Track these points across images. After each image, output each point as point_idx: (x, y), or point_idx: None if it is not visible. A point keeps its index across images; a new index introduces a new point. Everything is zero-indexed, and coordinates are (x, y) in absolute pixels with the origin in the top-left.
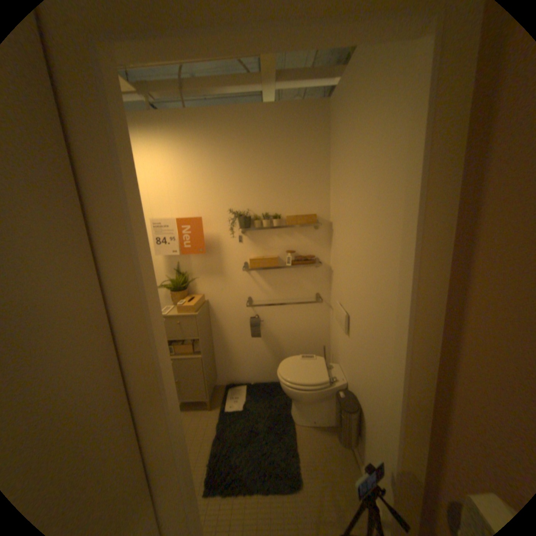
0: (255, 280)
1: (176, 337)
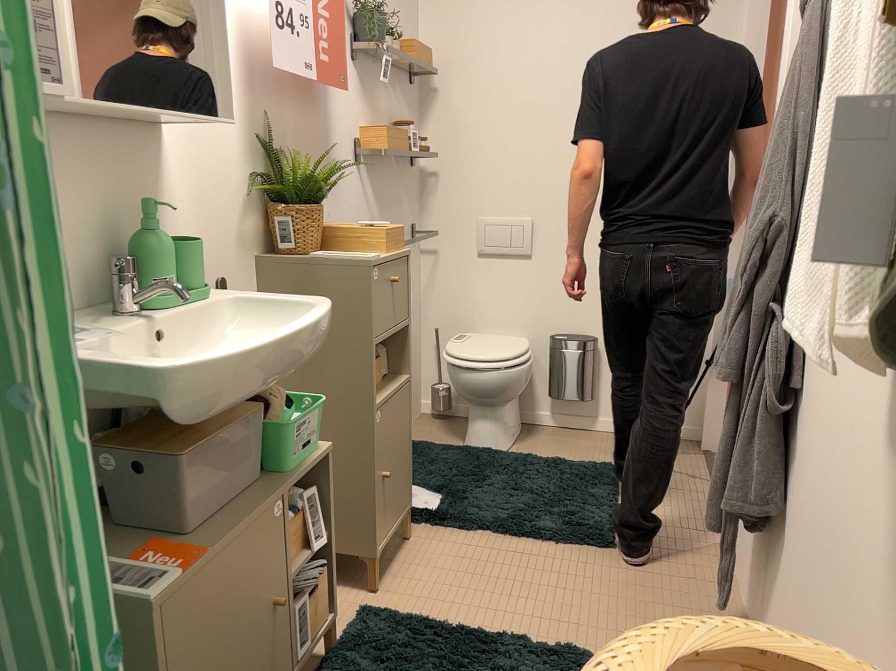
0: (368, 195)
1: (389, 327)
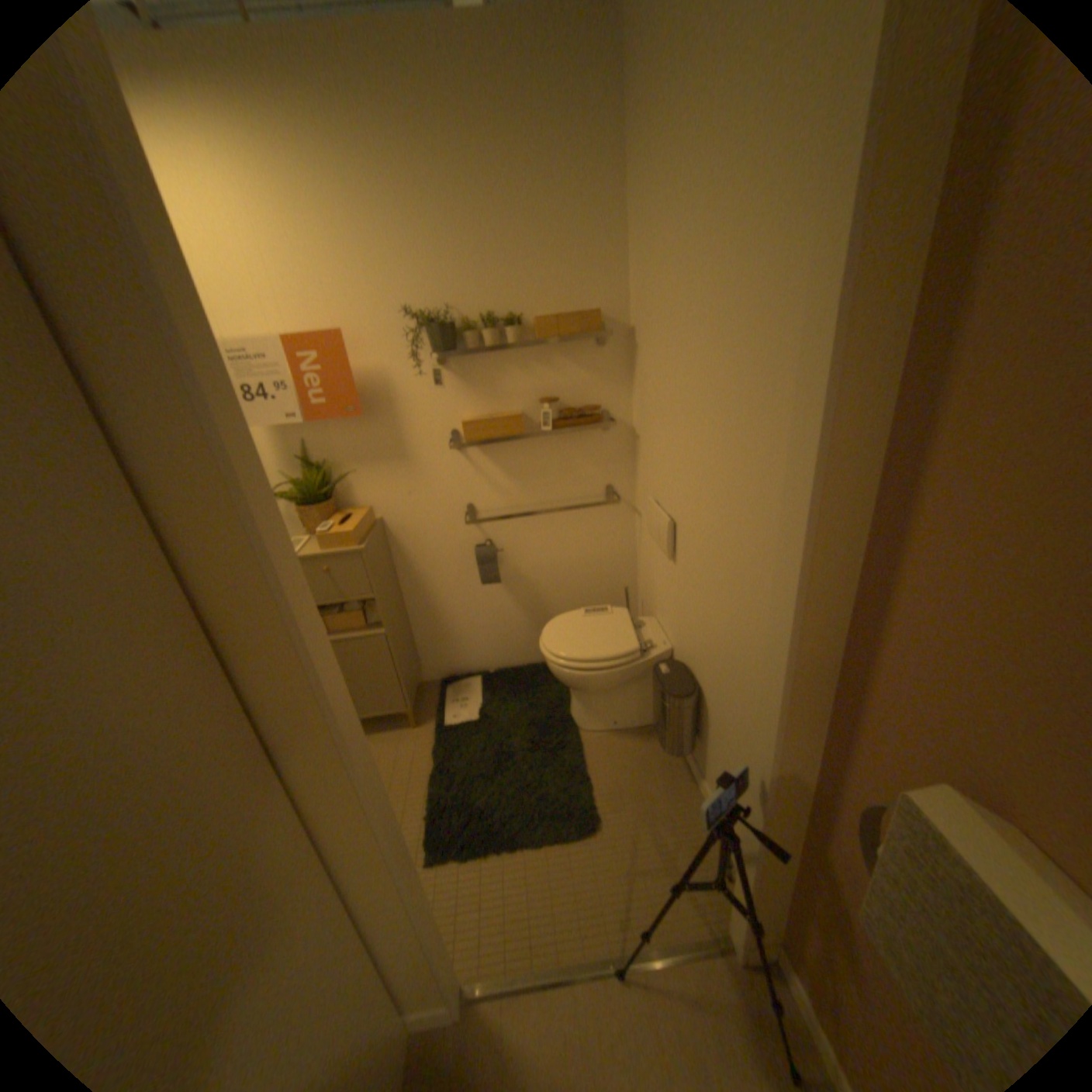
0: (479, 468)
1: (325, 599)
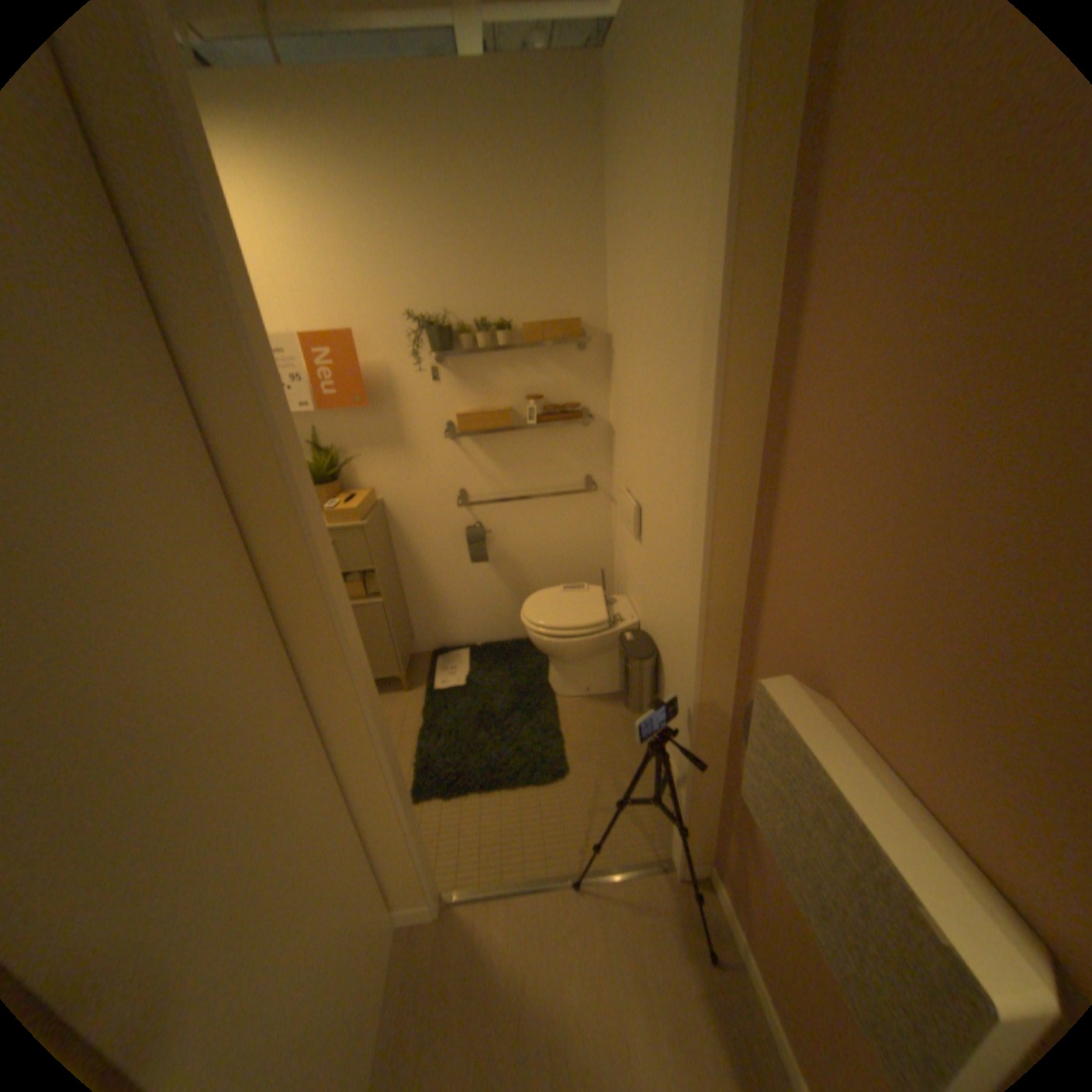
0: (471, 457)
1: None
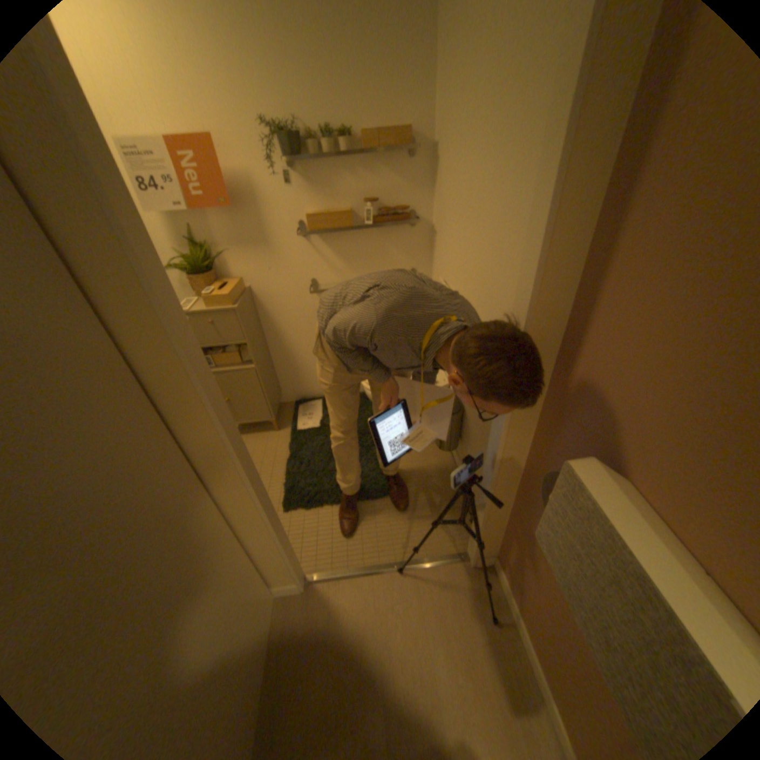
0: (319, 252)
1: (211, 343)
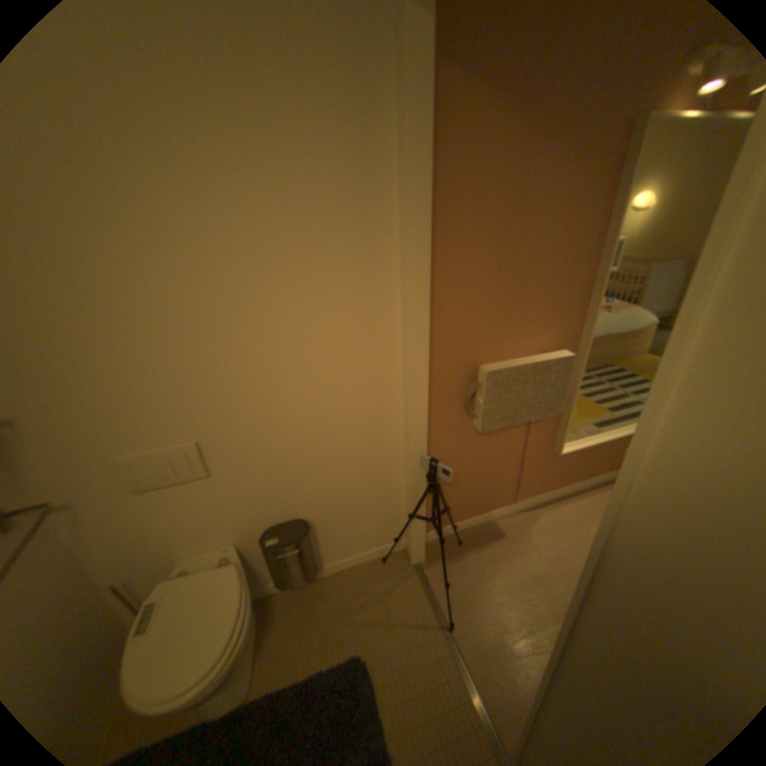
0: None
1: None
